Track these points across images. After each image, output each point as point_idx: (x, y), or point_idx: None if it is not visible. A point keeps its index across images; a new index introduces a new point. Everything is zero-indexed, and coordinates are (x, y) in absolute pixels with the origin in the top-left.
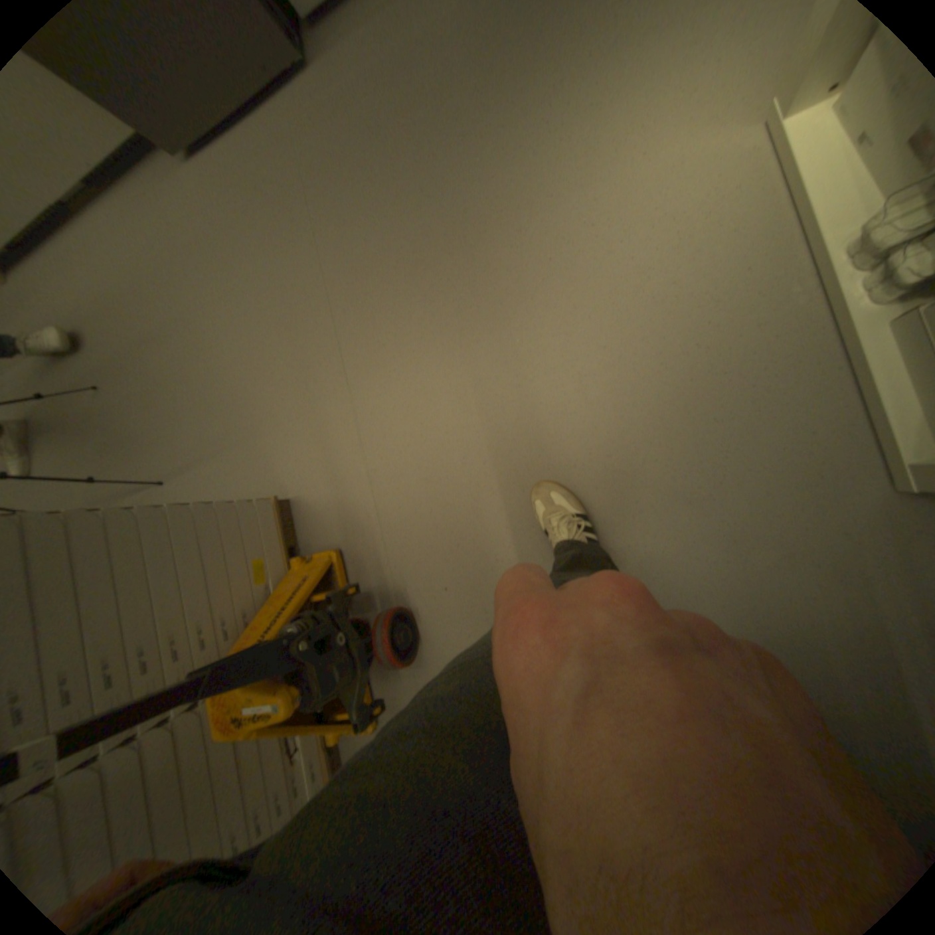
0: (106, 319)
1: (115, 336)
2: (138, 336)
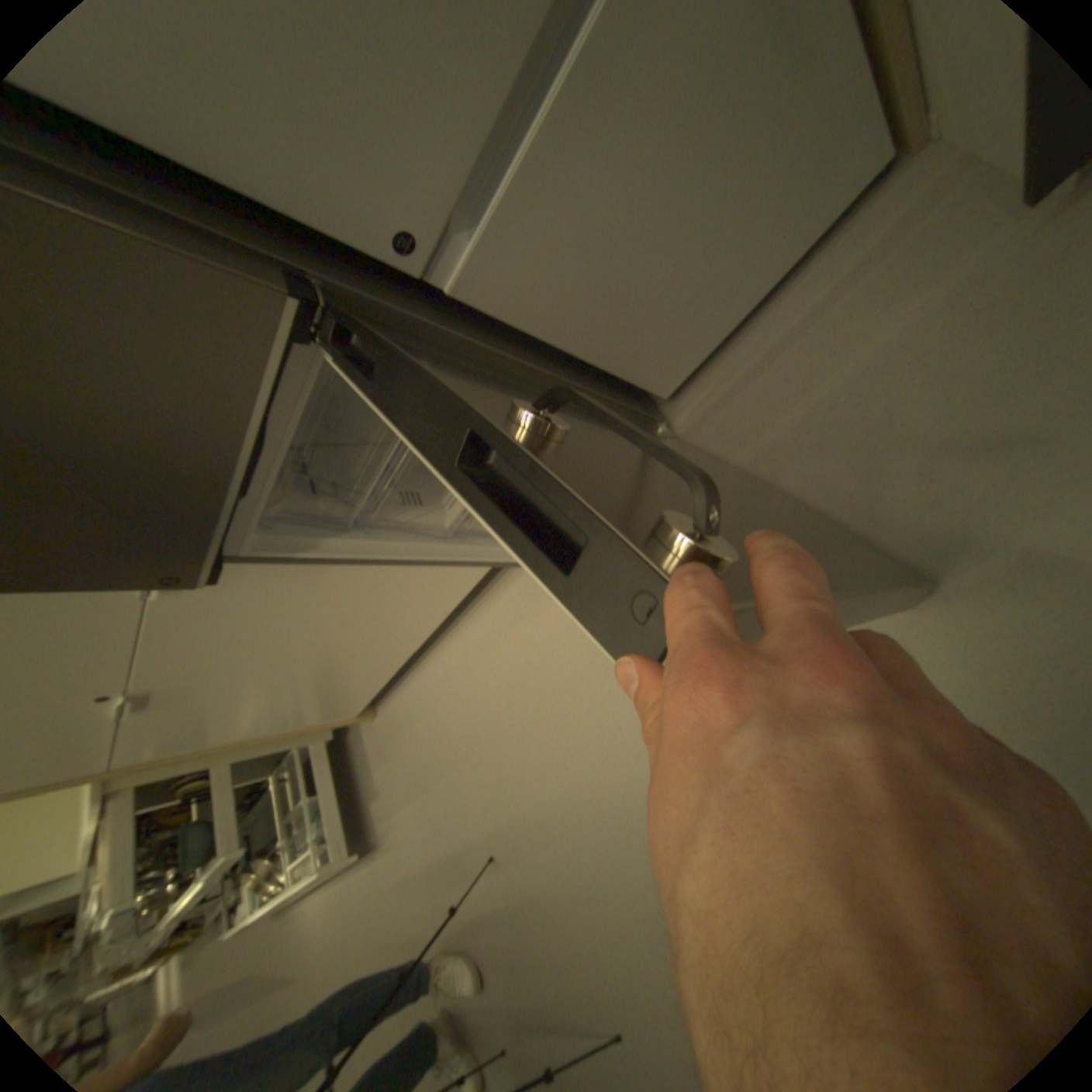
0: (485, 766)
1: (502, 790)
2: (531, 794)
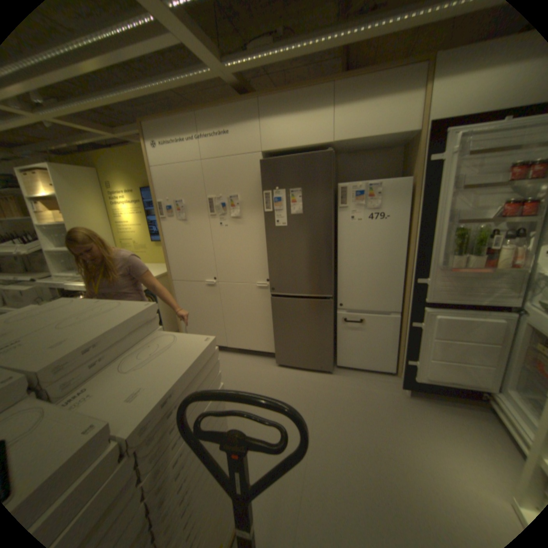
0: None
1: None
2: None
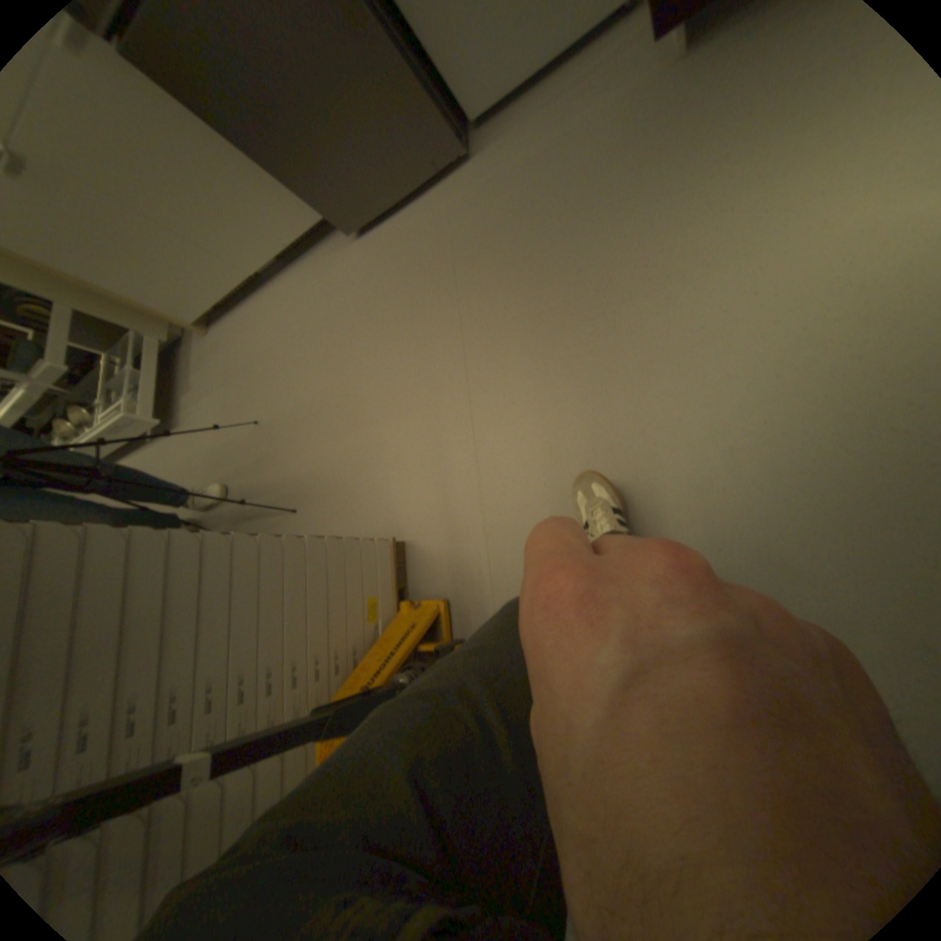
0: (274, 365)
1: (280, 380)
2: (297, 381)
